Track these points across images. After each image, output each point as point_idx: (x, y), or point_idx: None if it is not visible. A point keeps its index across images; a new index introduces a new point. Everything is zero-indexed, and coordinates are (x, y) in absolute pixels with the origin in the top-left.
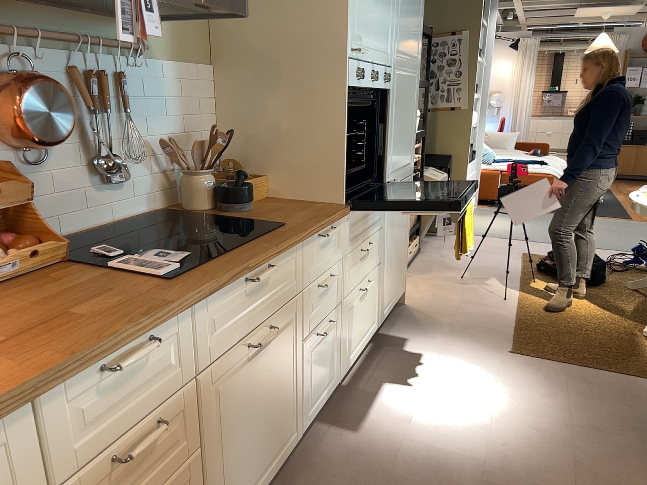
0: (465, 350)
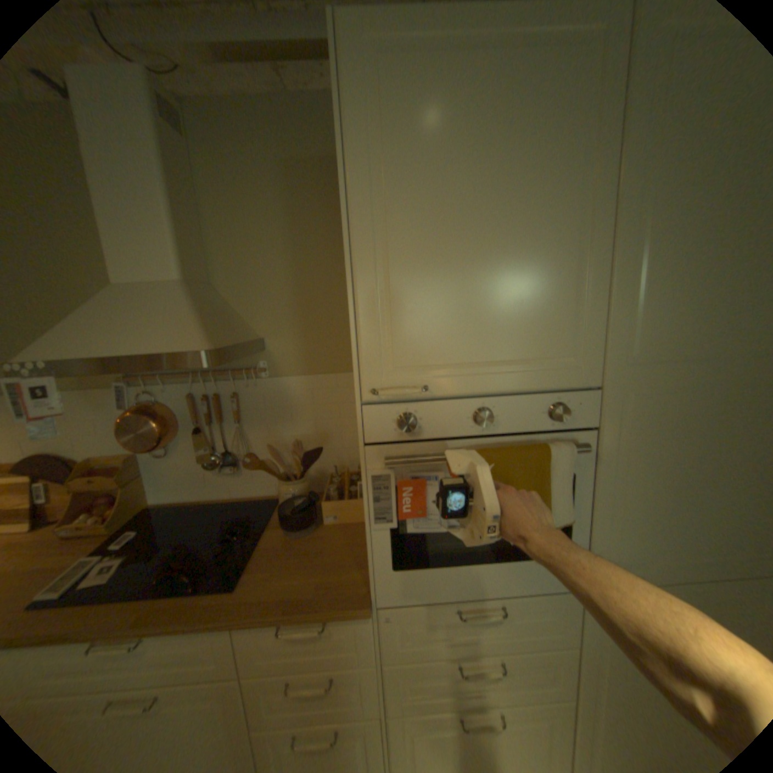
0: None
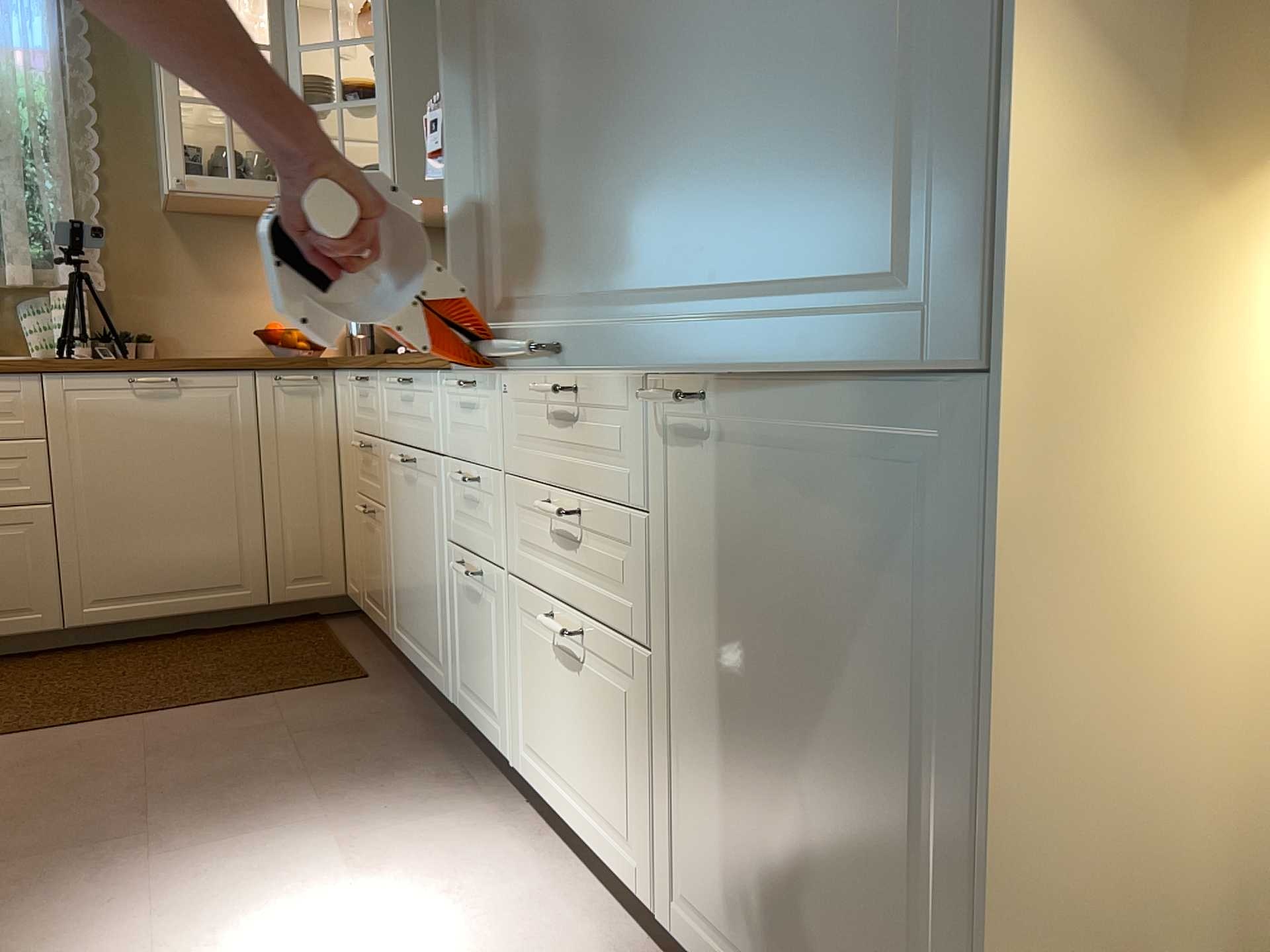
0: None
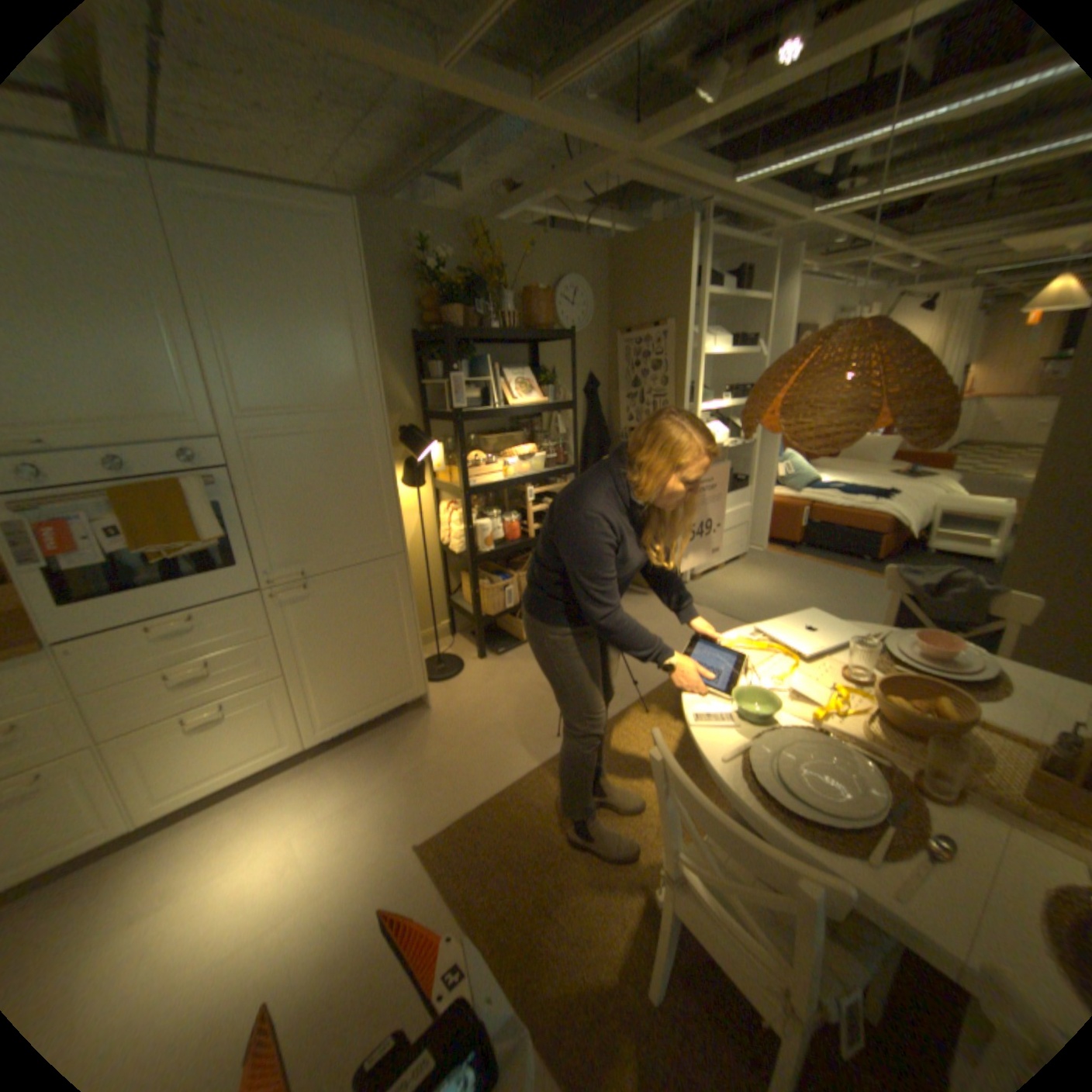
0: (370, 820)
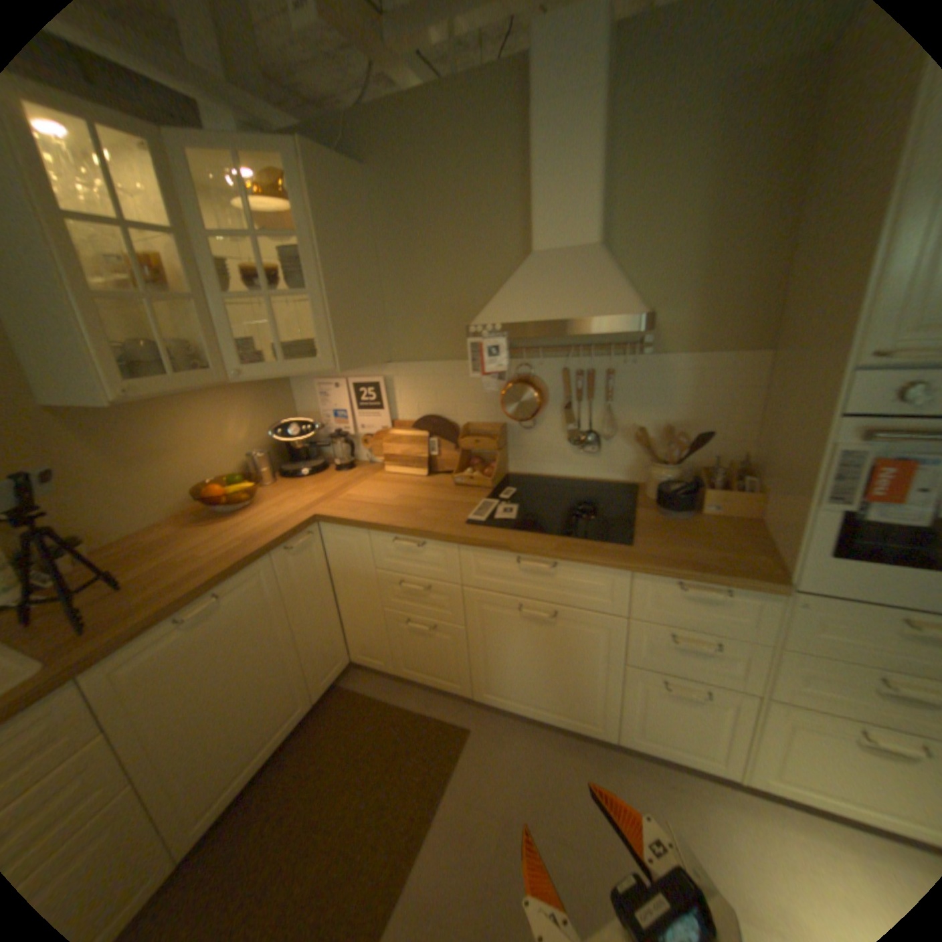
0: None
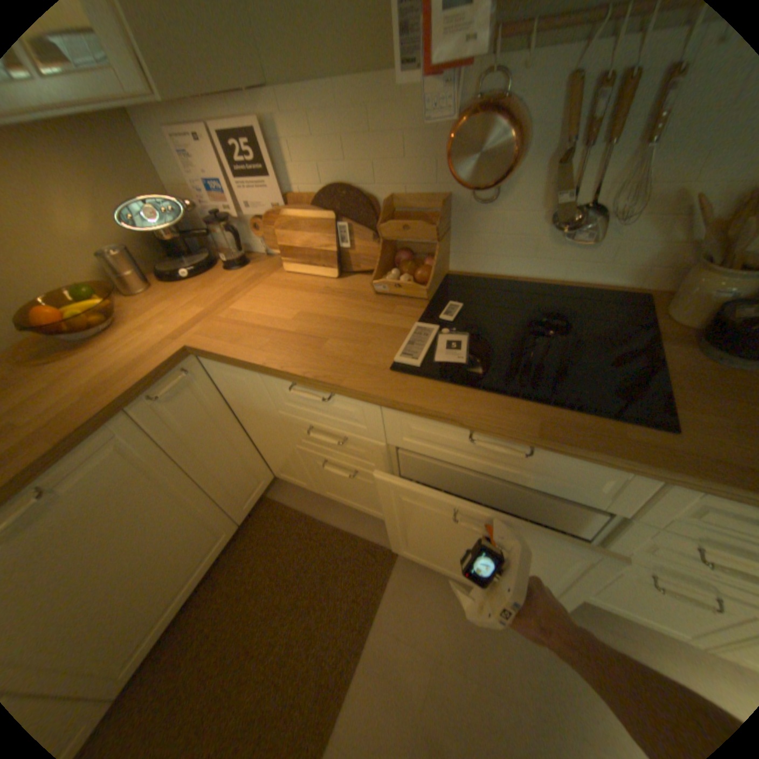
0: None
